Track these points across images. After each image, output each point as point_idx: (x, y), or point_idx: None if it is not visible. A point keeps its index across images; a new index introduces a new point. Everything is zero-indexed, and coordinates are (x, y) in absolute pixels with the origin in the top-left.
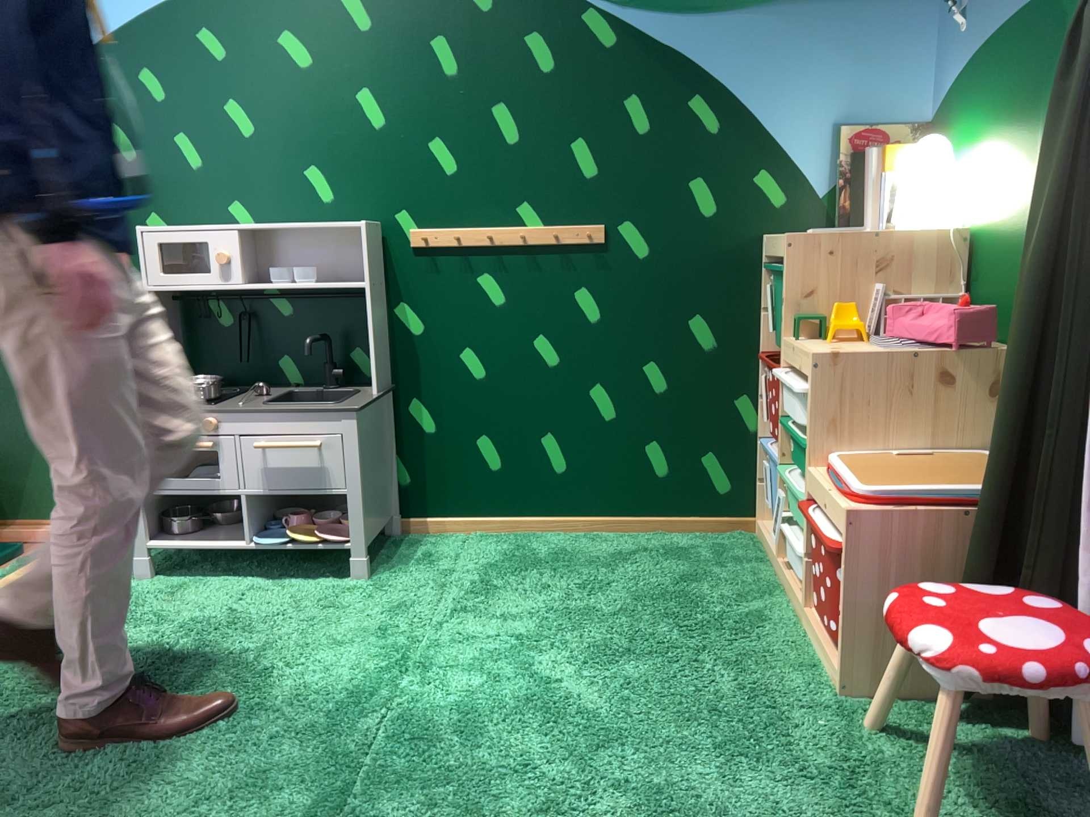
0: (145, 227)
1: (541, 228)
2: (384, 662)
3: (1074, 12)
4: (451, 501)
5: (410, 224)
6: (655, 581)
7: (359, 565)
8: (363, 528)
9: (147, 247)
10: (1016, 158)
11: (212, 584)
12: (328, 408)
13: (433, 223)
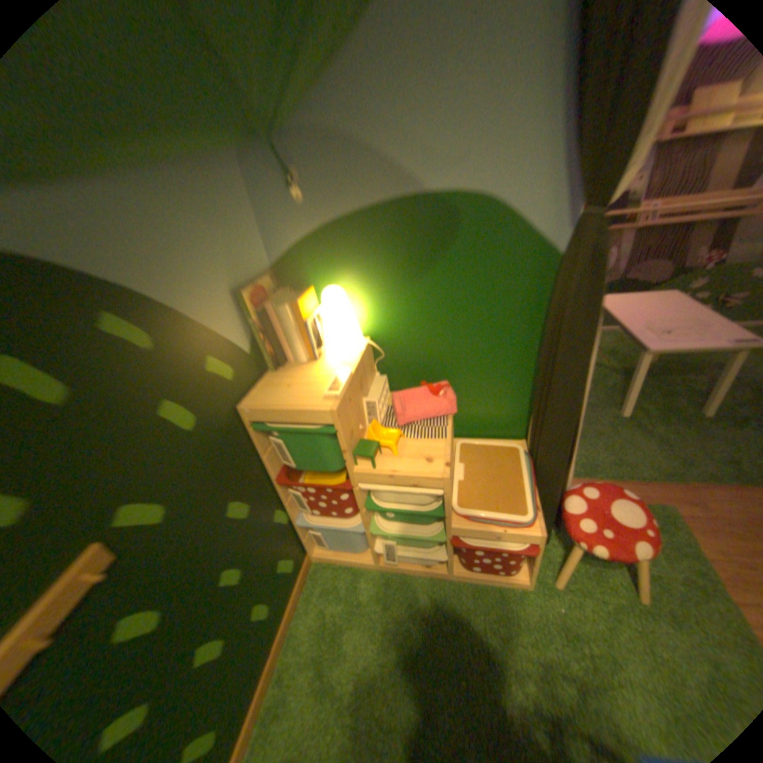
0: None
1: None
2: None
3: (465, 212)
4: None
5: None
6: (375, 668)
7: None
8: None
9: None
10: (412, 296)
11: None
12: None
13: None
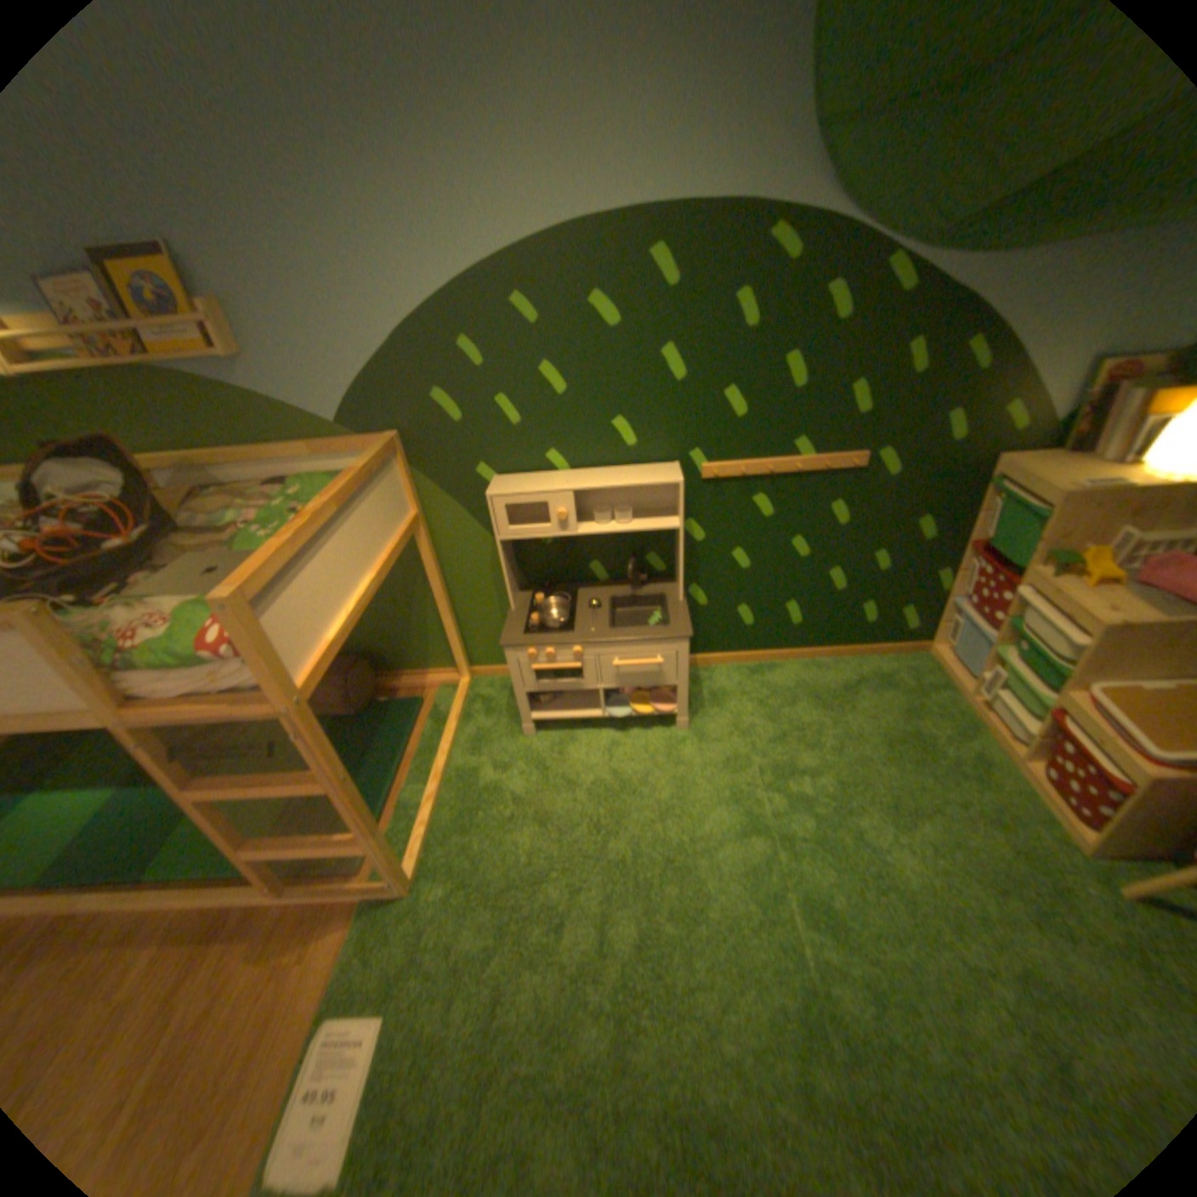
0: (489, 491)
1: (814, 460)
2: (752, 830)
3: None
4: (714, 645)
5: (701, 461)
6: (888, 719)
7: (677, 716)
8: (687, 702)
9: (496, 509)
10: None
11: (580, 739)
12: (667, 637)
13: (721, 460)
